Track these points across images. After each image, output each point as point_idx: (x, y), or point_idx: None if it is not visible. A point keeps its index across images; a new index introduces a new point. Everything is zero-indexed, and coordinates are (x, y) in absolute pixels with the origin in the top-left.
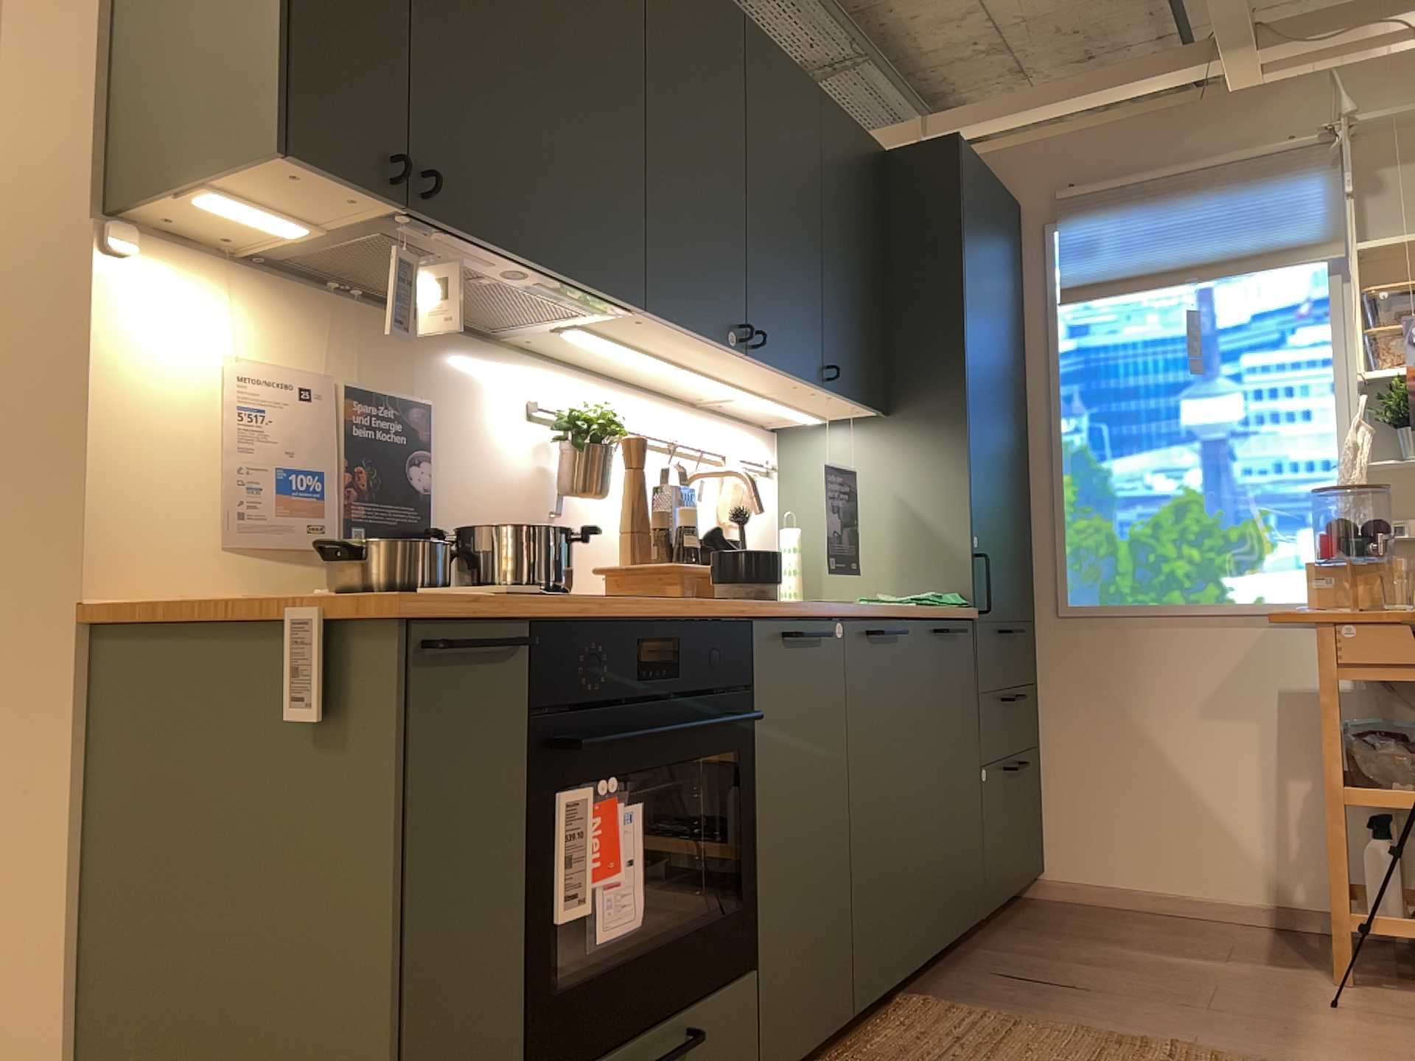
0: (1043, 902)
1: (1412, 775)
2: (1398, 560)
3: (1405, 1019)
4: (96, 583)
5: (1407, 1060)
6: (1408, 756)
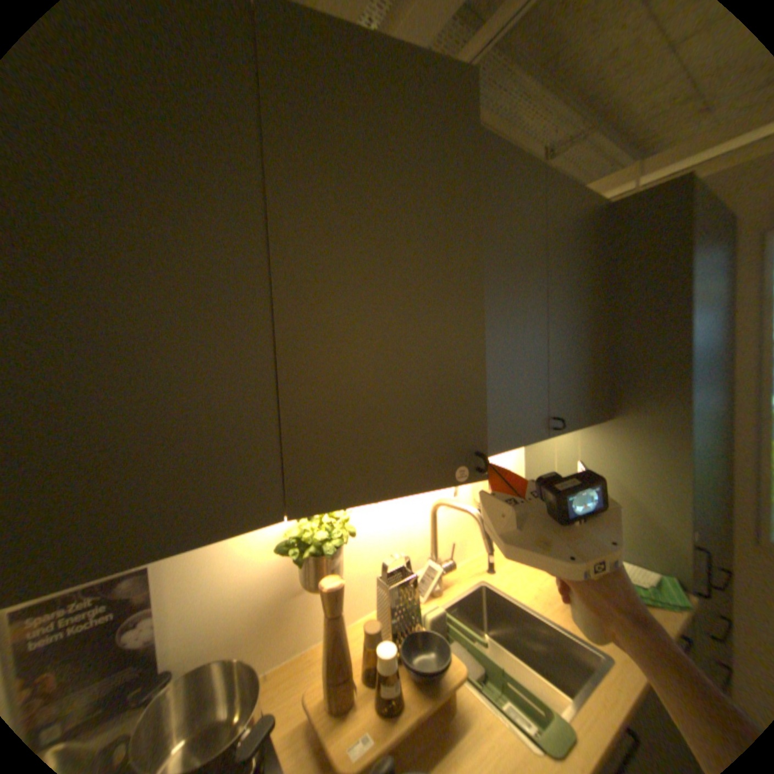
0: None
1: None
2: None
3: None
4: None
5: None
6: None
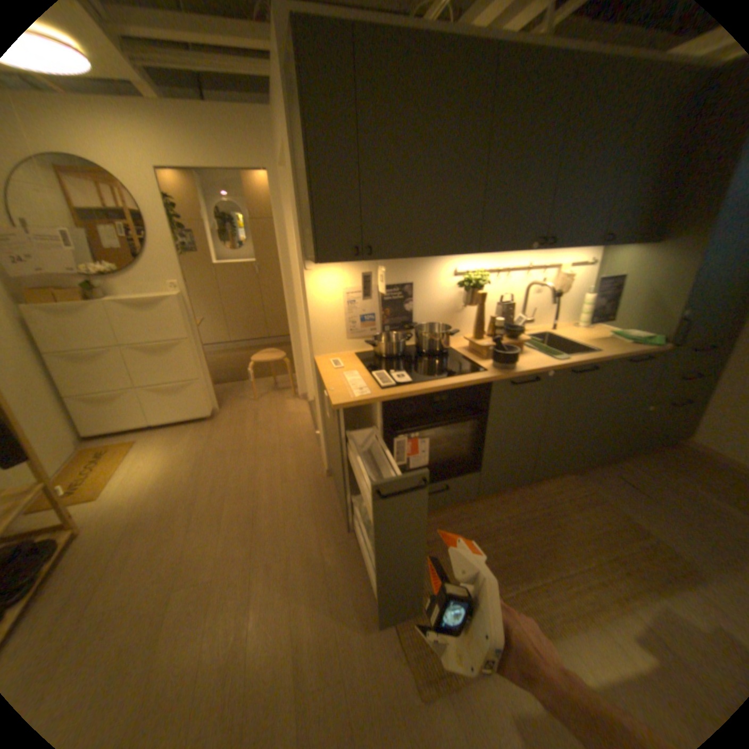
0: (685, 447)
1: None
2: None
3: None
4: (315, 352)
5: None
6: None
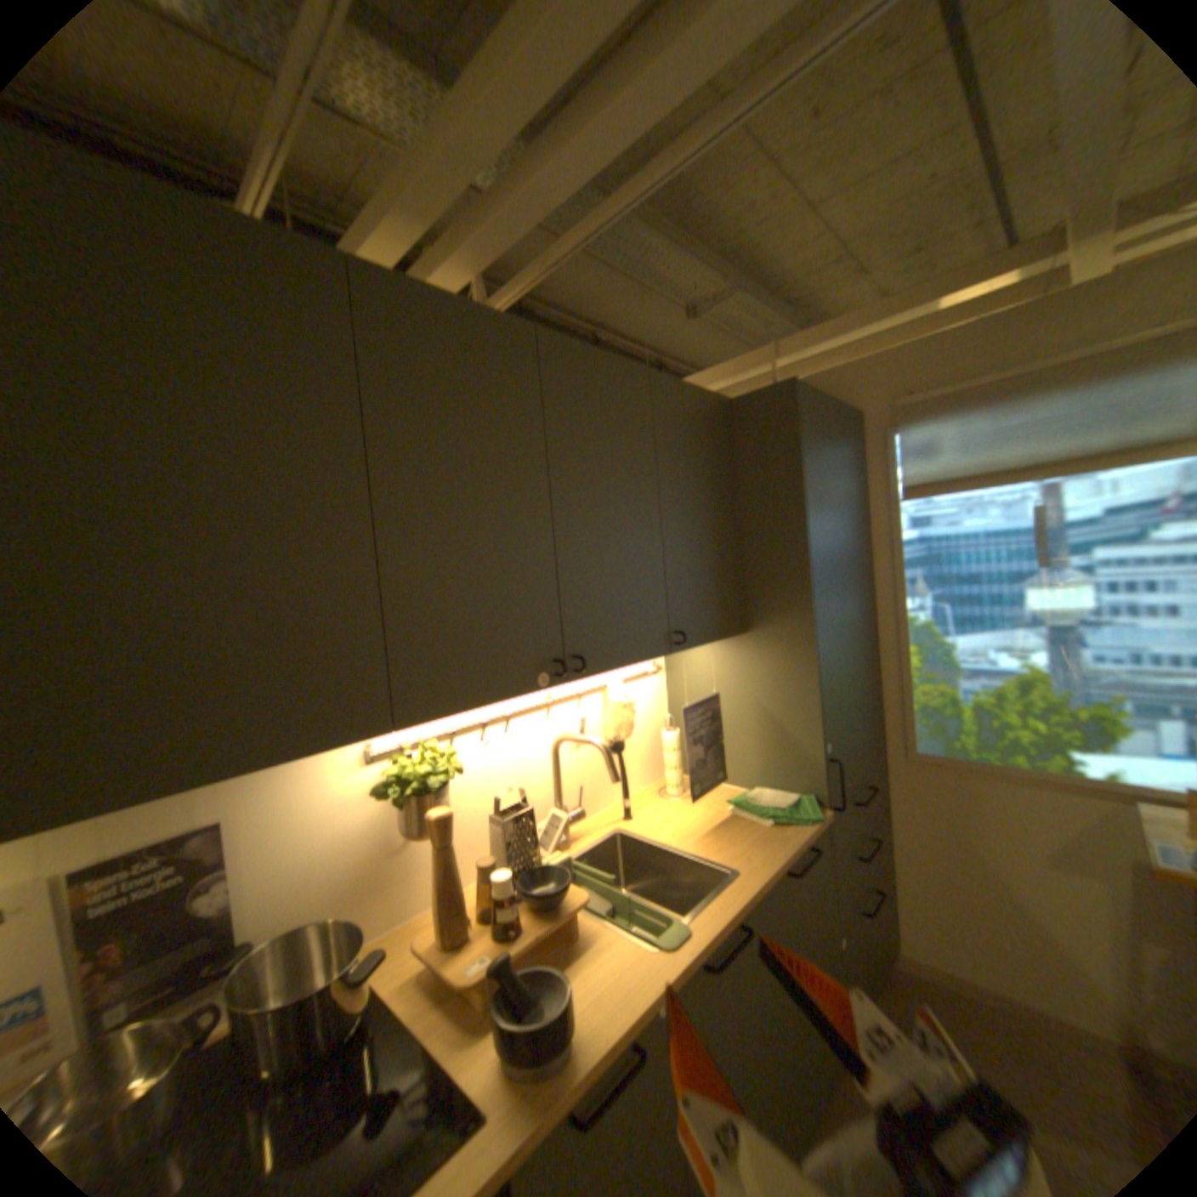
0: (899, 977)
1: None
2: None
3: None
4: None
5: None
6: None
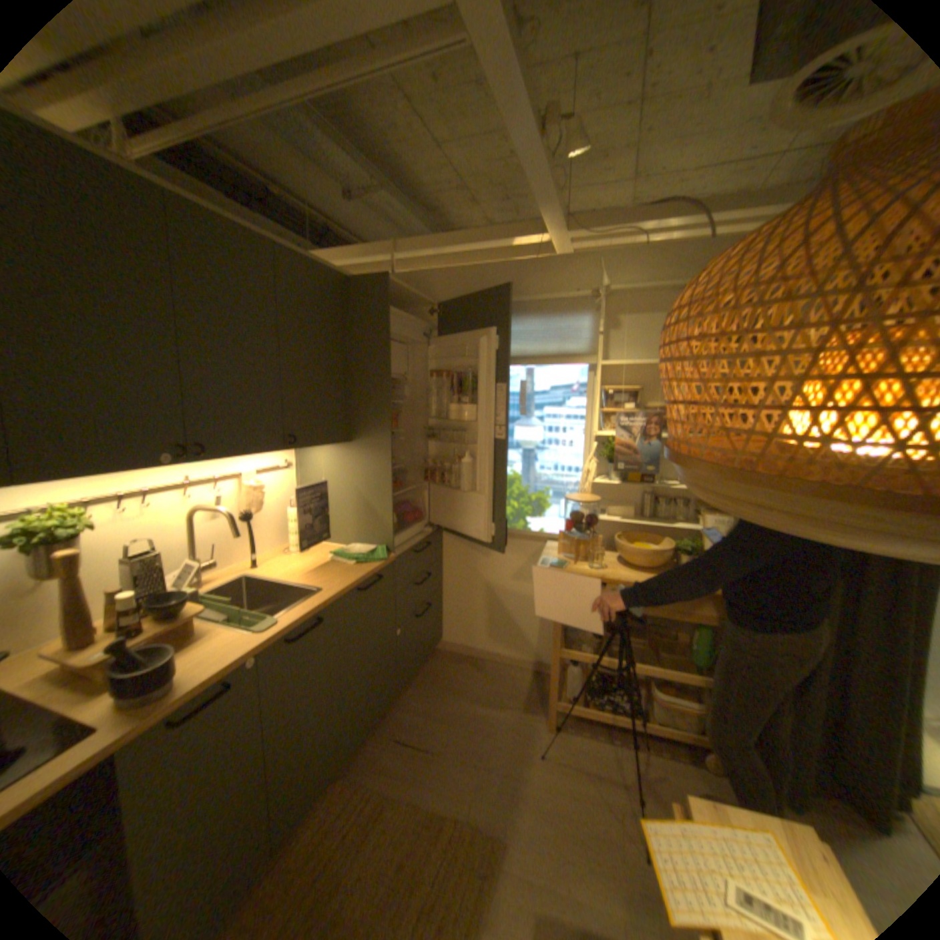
0: (439, 654)
1: (591, 646)
2: (600, 538)
3: (570, 769)
4: None
5: (563, 820)
6: (591, 635)
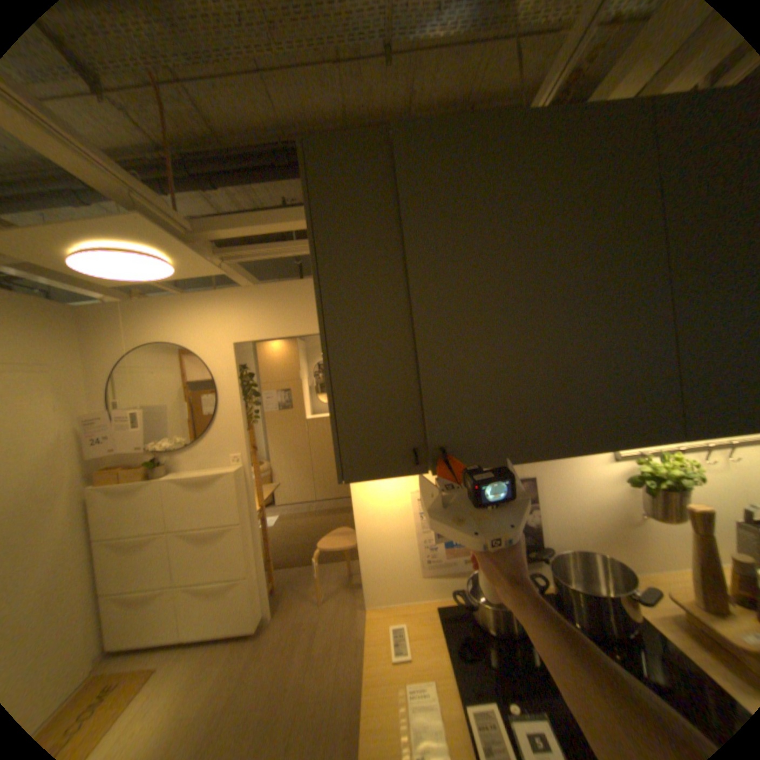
0: None
1: None
2: None
3: None
4: (370, 601)
5: None
6: None
